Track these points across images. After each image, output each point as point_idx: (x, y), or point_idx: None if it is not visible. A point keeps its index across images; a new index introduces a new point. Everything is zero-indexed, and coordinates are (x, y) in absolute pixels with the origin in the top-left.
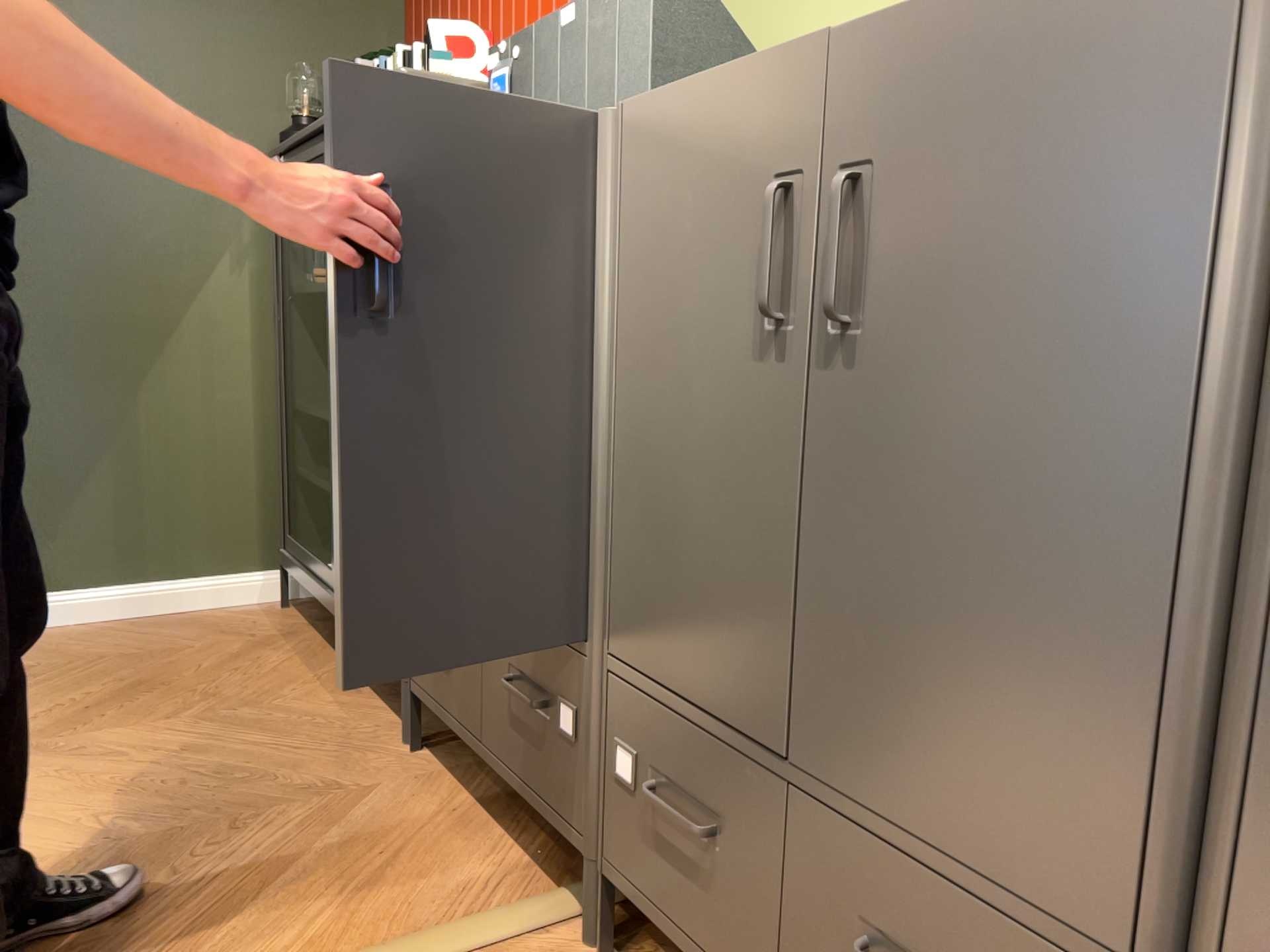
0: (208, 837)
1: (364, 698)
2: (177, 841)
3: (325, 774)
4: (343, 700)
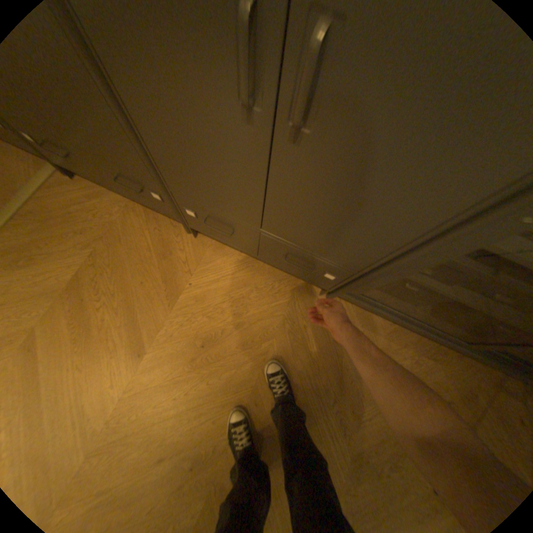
0: None
1: None
2: None
3: None
4: None
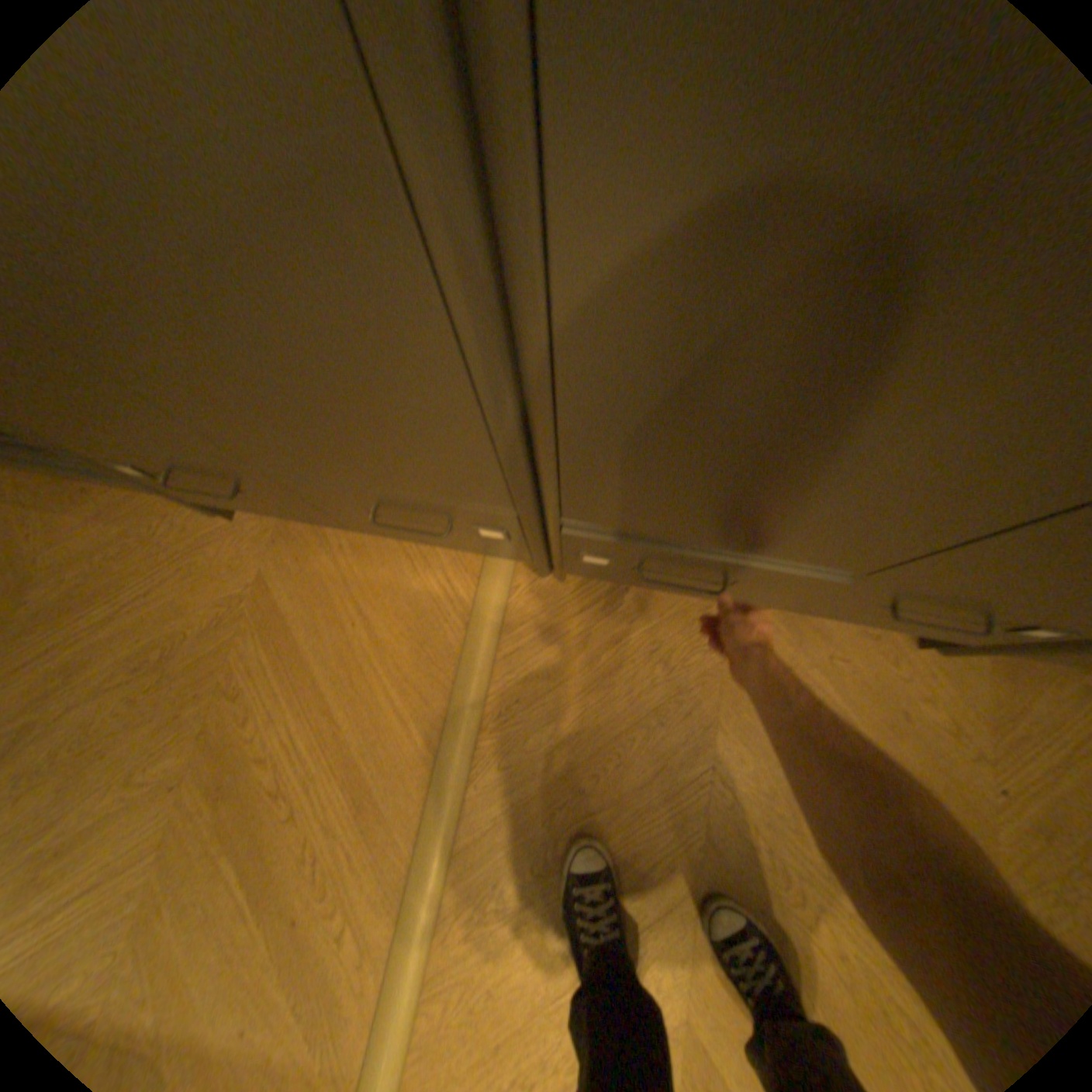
0: (229, 720)
1: (101, 493)
2: (216, 743)
3: (208, 596)
4: (88, 511)
